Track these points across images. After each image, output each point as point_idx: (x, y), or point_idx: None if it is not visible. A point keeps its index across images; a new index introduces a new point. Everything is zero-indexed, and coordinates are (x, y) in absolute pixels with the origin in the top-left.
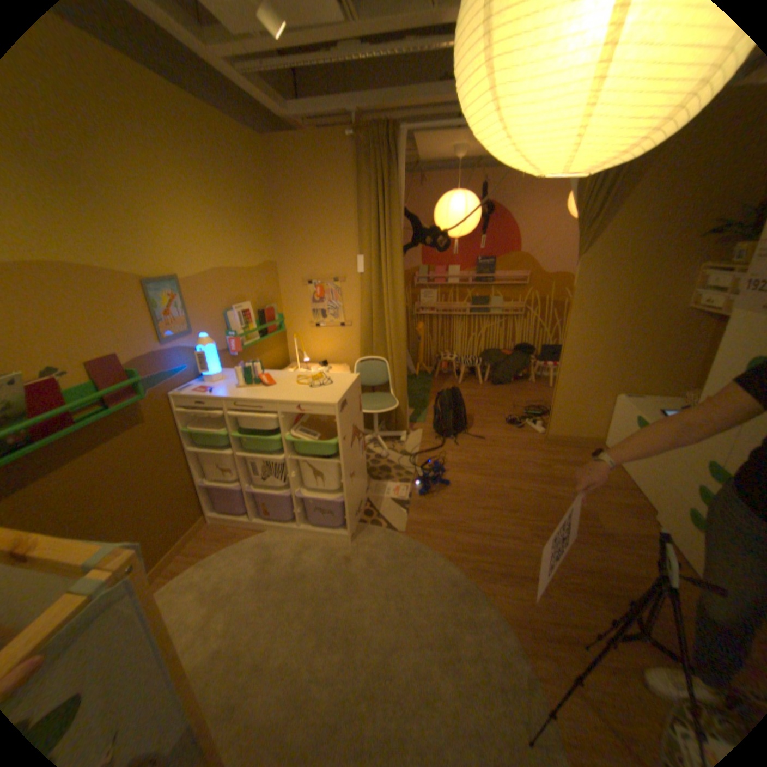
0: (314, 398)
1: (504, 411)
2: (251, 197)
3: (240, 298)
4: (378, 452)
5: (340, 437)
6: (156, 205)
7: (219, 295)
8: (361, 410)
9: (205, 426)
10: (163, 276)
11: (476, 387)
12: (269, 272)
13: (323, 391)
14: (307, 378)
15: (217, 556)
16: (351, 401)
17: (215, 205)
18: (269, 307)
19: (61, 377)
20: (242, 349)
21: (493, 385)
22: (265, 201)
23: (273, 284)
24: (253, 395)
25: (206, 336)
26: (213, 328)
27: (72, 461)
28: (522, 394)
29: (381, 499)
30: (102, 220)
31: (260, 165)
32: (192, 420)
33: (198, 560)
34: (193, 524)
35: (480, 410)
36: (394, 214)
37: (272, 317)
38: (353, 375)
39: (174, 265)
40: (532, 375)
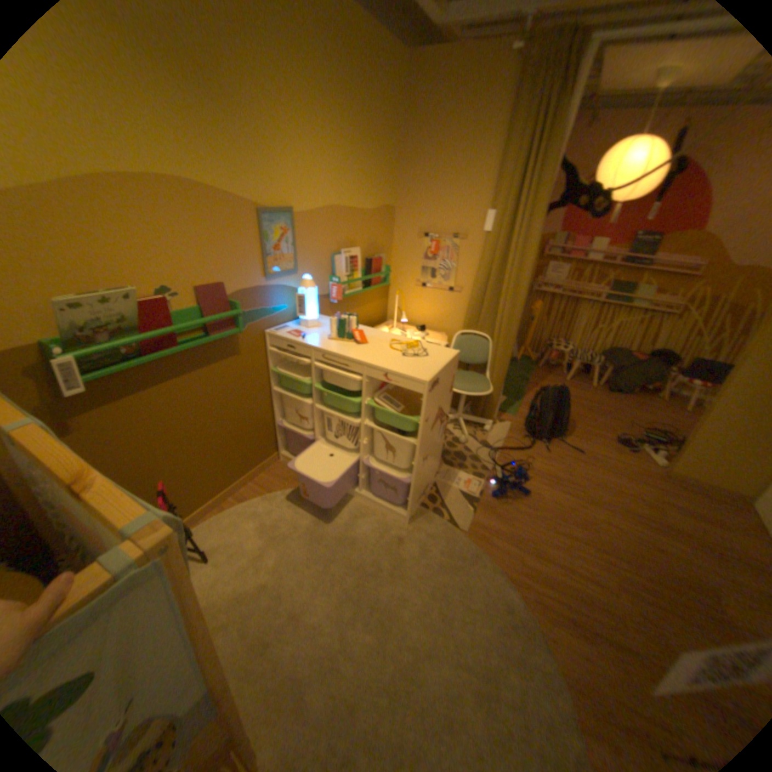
0: (403, 369)
1: (617, 427)
2: (383, 126)
3: (350, 242)
4: (457, 436)
5: (422, 416)
6: (284, 125)
7: (329, 235)
8: (451, 391)
9: (292, 370)
10: (278, 206)
11: (587, 389)
12: (385, 218)
13: (415, 363)
14: (400, 343)
15: (281, 494)
16: (443, 380)
17: (343, 131)
18: (377, 257)
19: (172, 297)
20: (342, 298)
21: (610, 391)
22: (397, 133)
23: (387, 232)
24: (342, 350)
25: (309, 278)
26: (318, 270)
27: (172, 379)
28: (647, 411)
29: (448, 488)
30: (229, 137)
31: (401, 87)
32: (281, 361)
33: (265, 492)
34: (267, 458)
35: (586, 418)
36: (548, 161)
37: (378, 268)
38: (452, 350)
39: (291, 196)
40: (666, 391)
